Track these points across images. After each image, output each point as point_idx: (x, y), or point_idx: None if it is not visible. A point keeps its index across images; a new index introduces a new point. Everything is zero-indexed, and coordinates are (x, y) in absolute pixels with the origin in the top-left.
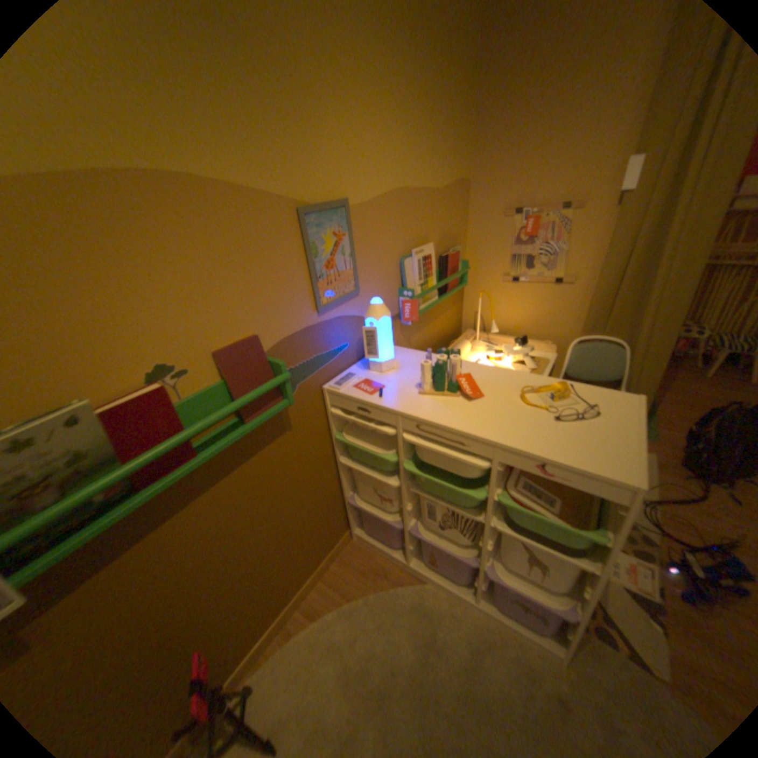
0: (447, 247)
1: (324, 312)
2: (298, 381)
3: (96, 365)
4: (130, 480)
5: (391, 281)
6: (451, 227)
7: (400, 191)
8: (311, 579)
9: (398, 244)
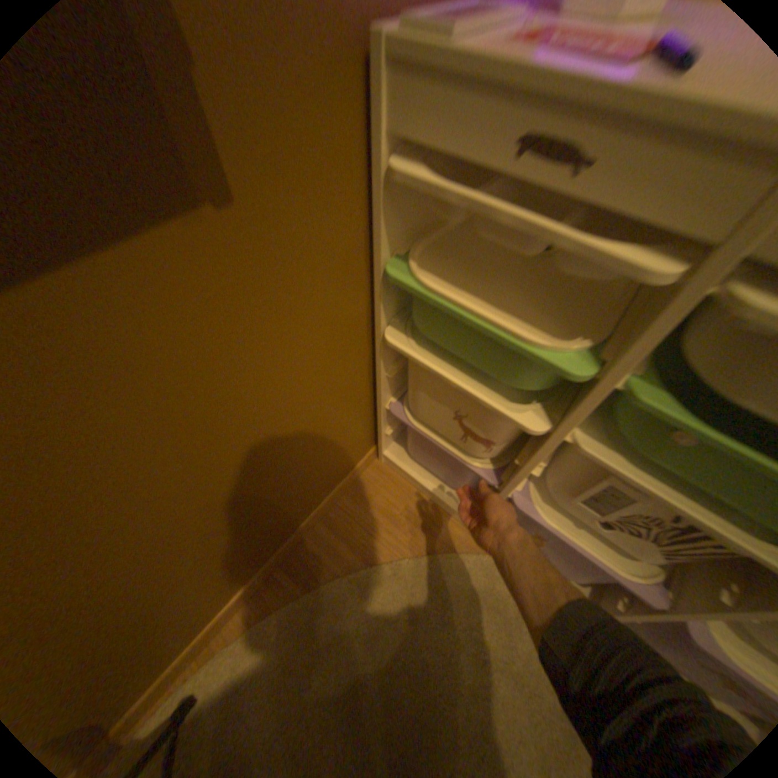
0: None
1: None
2: None
3: None
4: None
5: None
6: None
7: None
8: (305, 522)
9: None
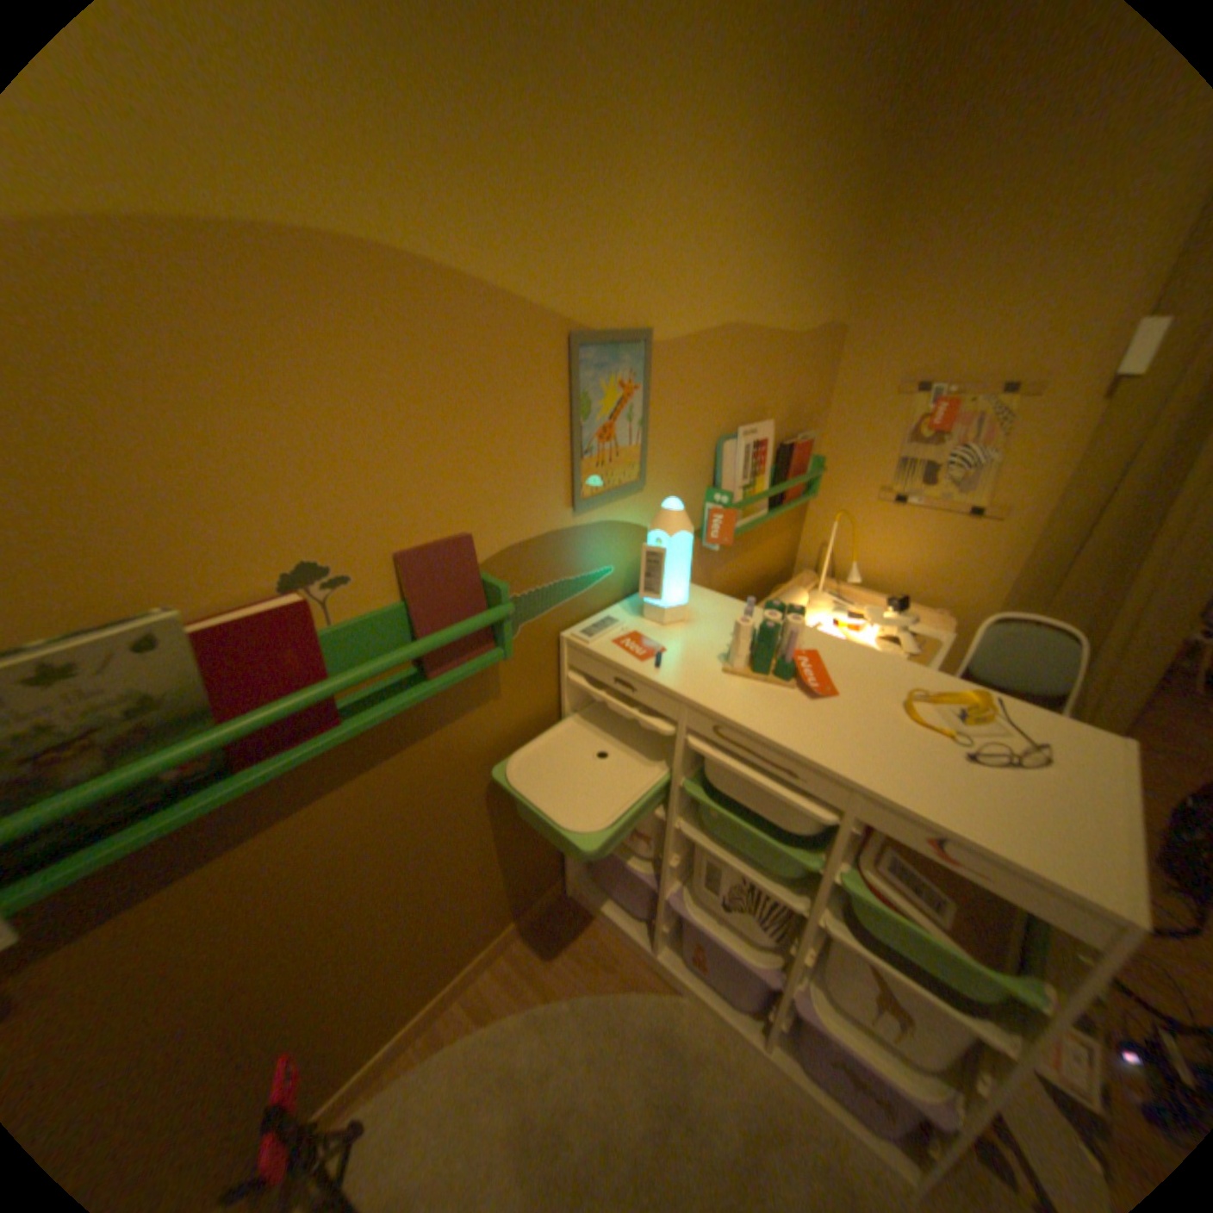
0: (795, 430)
1: (584, 511)
2: (524, 618)
3: (204, 548)
4: (227, 749)
5: (698, 474)
6: (807, 398)
7: (736, 329)
8: (488, 951)
9: (719, 414)
